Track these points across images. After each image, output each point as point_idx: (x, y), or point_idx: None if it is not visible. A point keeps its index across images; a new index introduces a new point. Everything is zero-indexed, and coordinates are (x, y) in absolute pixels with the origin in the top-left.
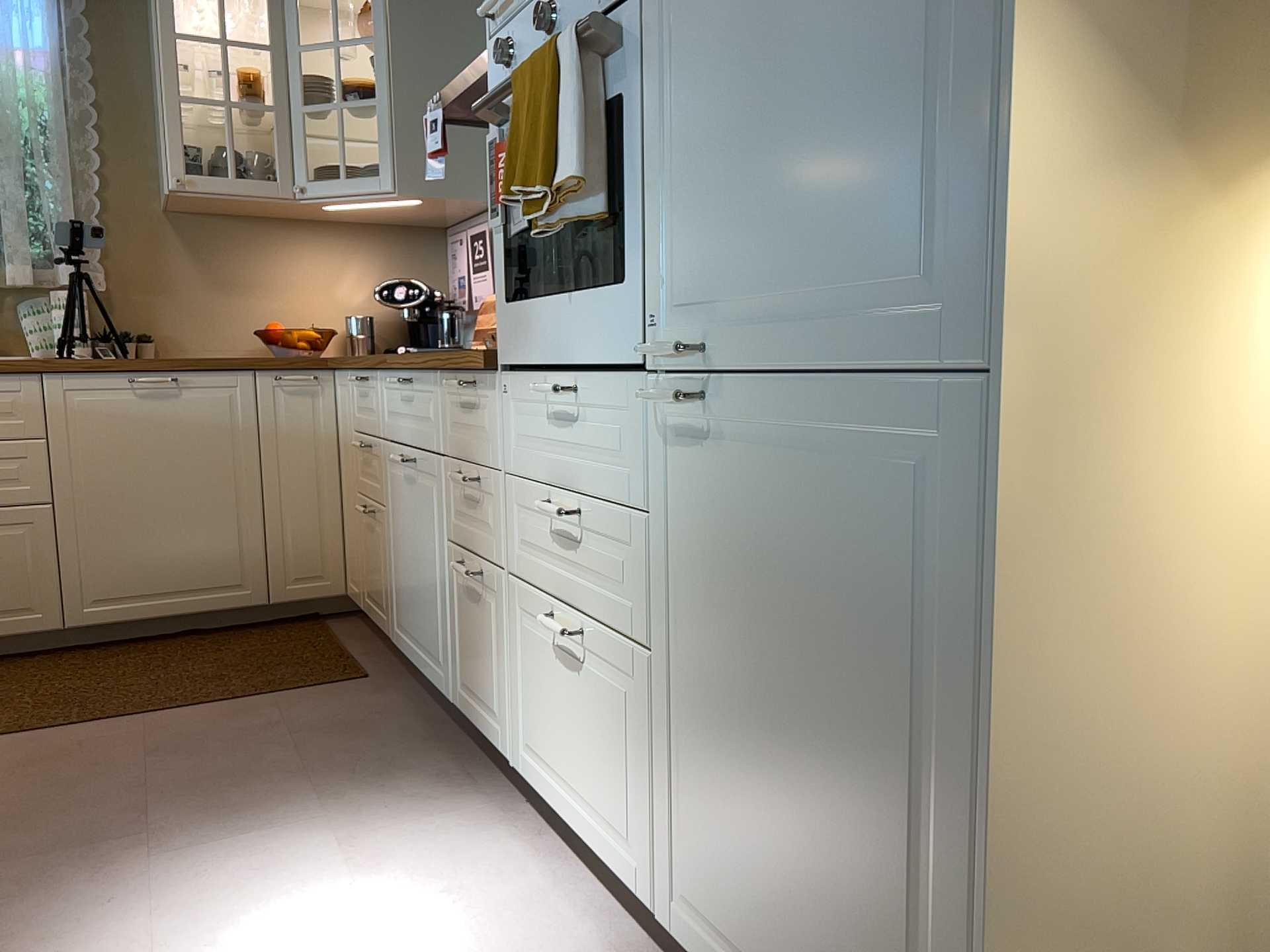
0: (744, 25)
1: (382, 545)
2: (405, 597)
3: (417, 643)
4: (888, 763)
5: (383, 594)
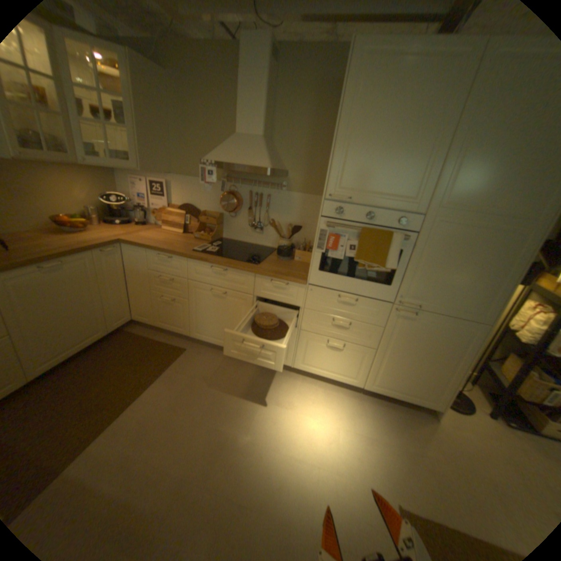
0: (450, 258)
1: (182, 310)
2: (207, 327)
3: (217, 339)
4: (445, 365)
5: (181, 324)
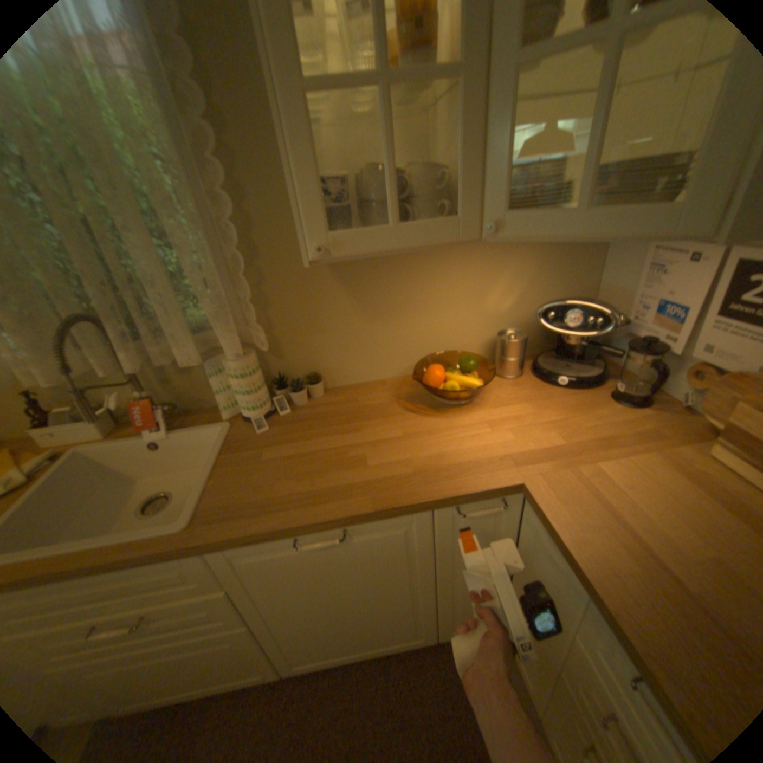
0: None
1: None
2: None
3: None
4: None
5: None
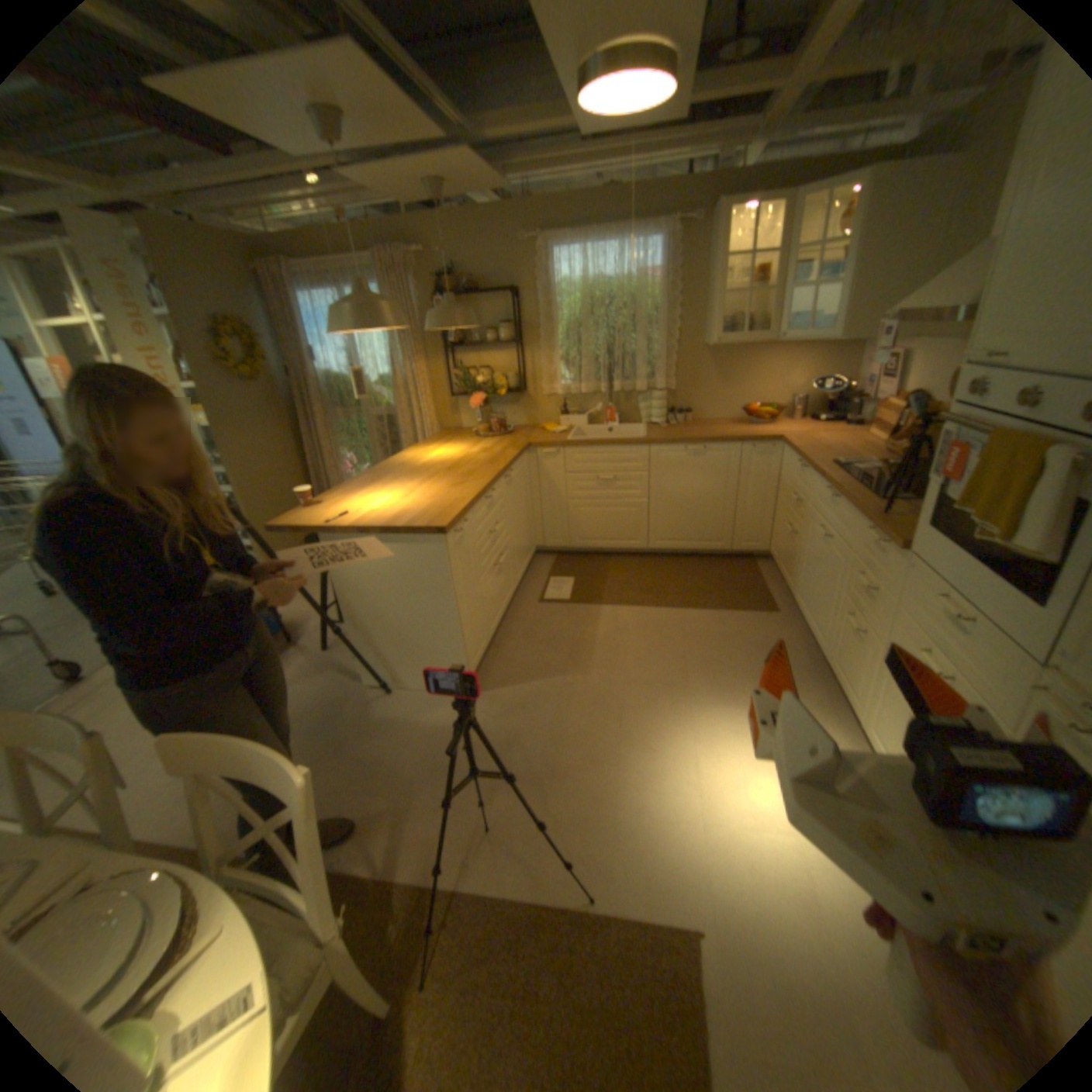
0: None
1: (797, 553)
2: (807, 590)
3: (810, 615)
4: None
5: (792, 574)
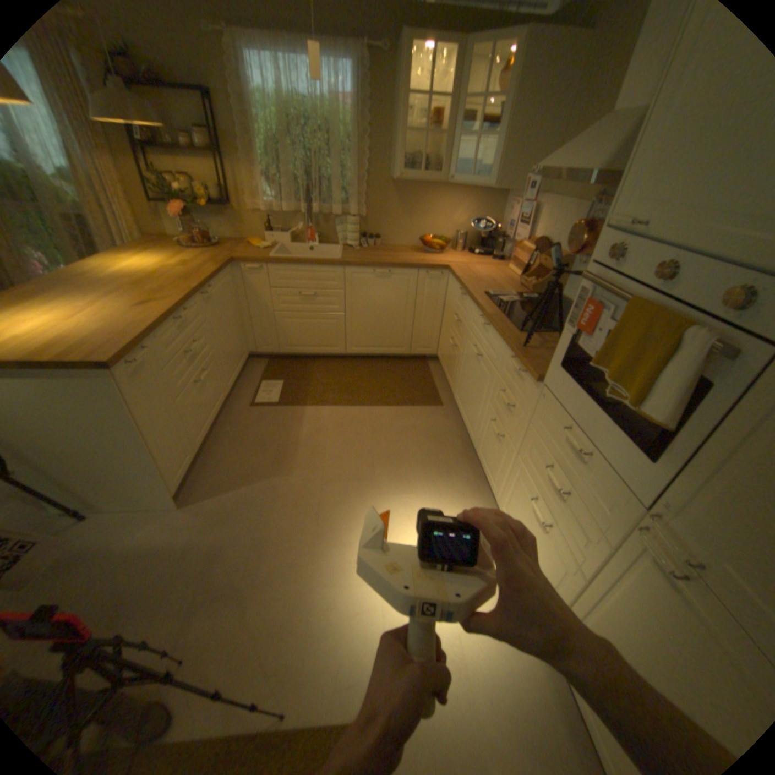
0: None
1: (456, 362)
2: (462, 392)
3: (464, 412)
4: None
5: (452, 377)
